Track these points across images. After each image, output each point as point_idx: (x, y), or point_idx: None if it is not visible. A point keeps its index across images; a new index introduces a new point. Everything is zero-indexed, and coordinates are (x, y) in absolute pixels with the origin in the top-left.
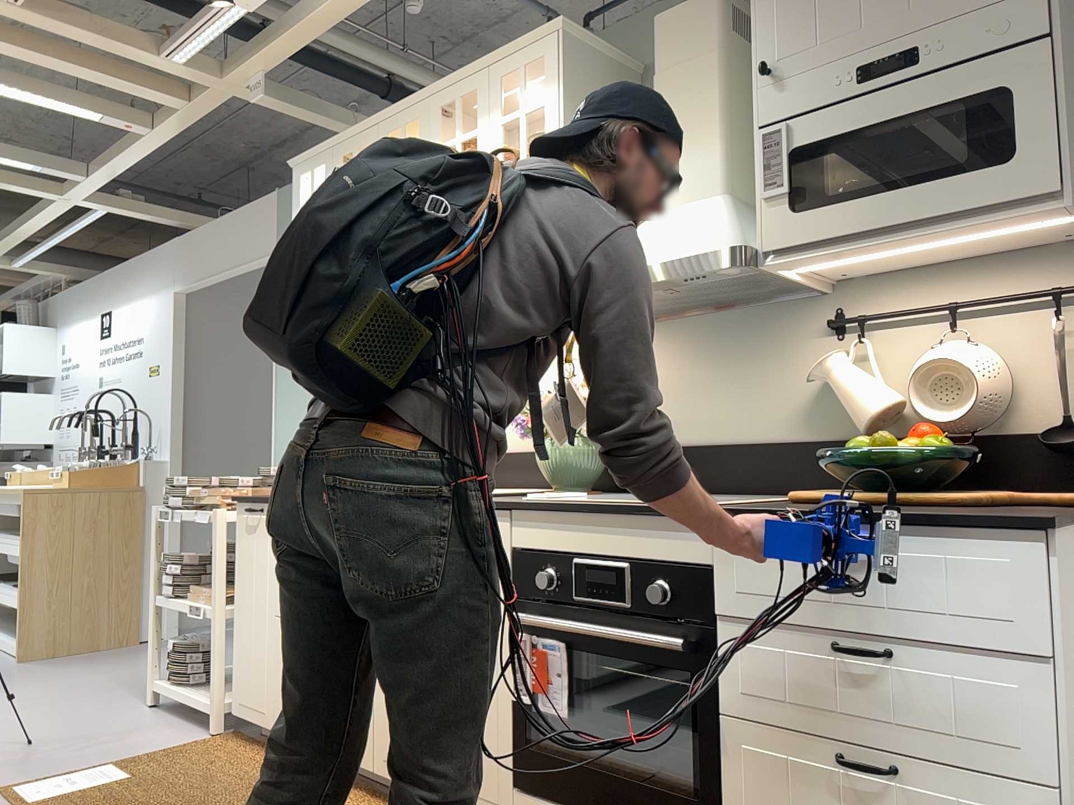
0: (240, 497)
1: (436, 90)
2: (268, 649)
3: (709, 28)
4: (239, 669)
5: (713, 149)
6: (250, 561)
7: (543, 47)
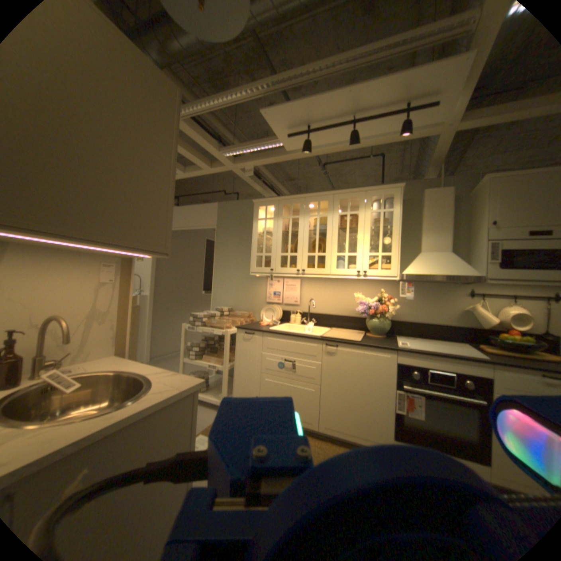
0: (240, 327)
1: (338, 192)
2: (256, 384)
3: (450, 198)
4: (237, 390)
5: (449, 236)
6: (245, 351)
7: (394, 190)
